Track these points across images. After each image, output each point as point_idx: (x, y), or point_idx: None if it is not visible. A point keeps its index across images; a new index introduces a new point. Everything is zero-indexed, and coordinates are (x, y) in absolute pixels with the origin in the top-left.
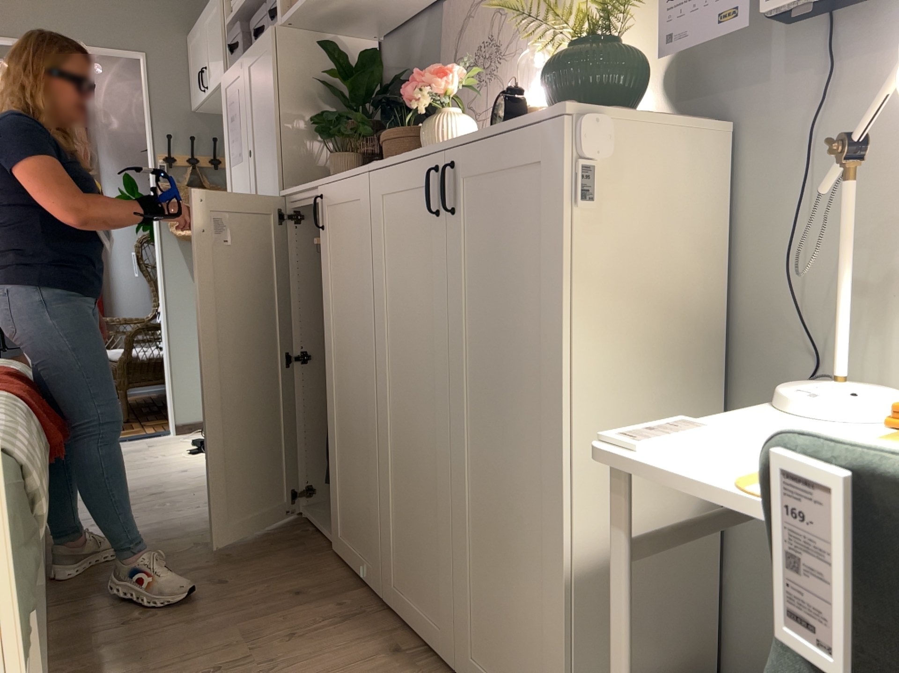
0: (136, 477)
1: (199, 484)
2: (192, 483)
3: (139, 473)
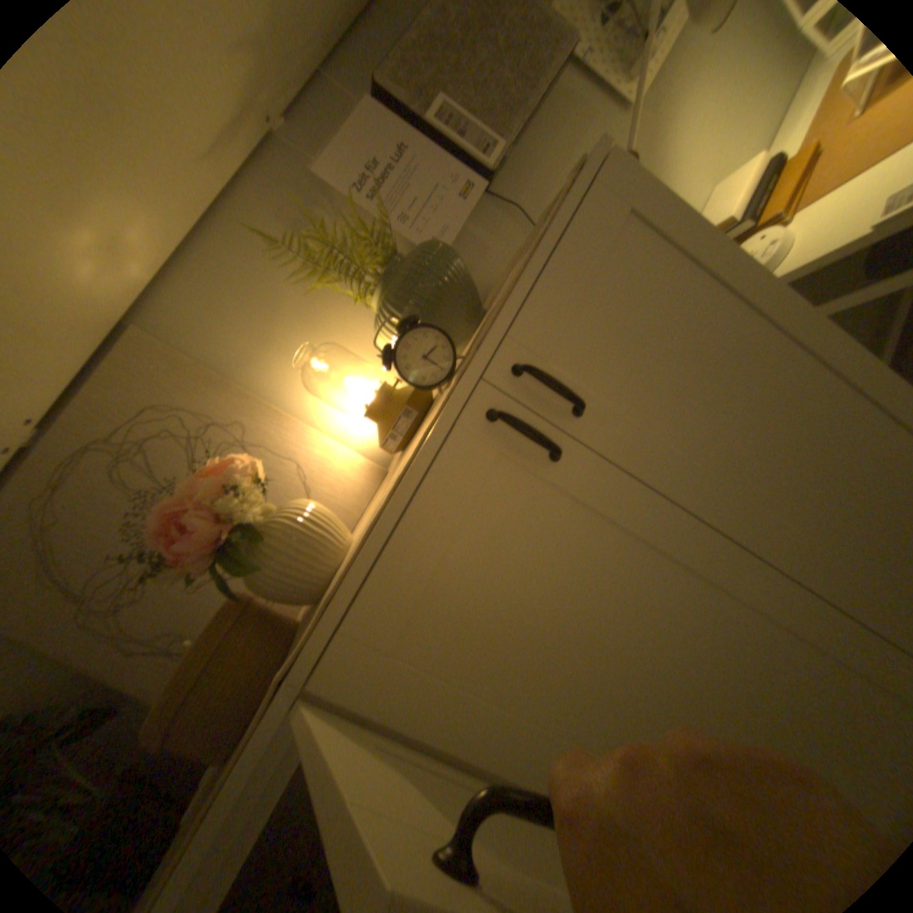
0: None
1: None
2: None
3: None
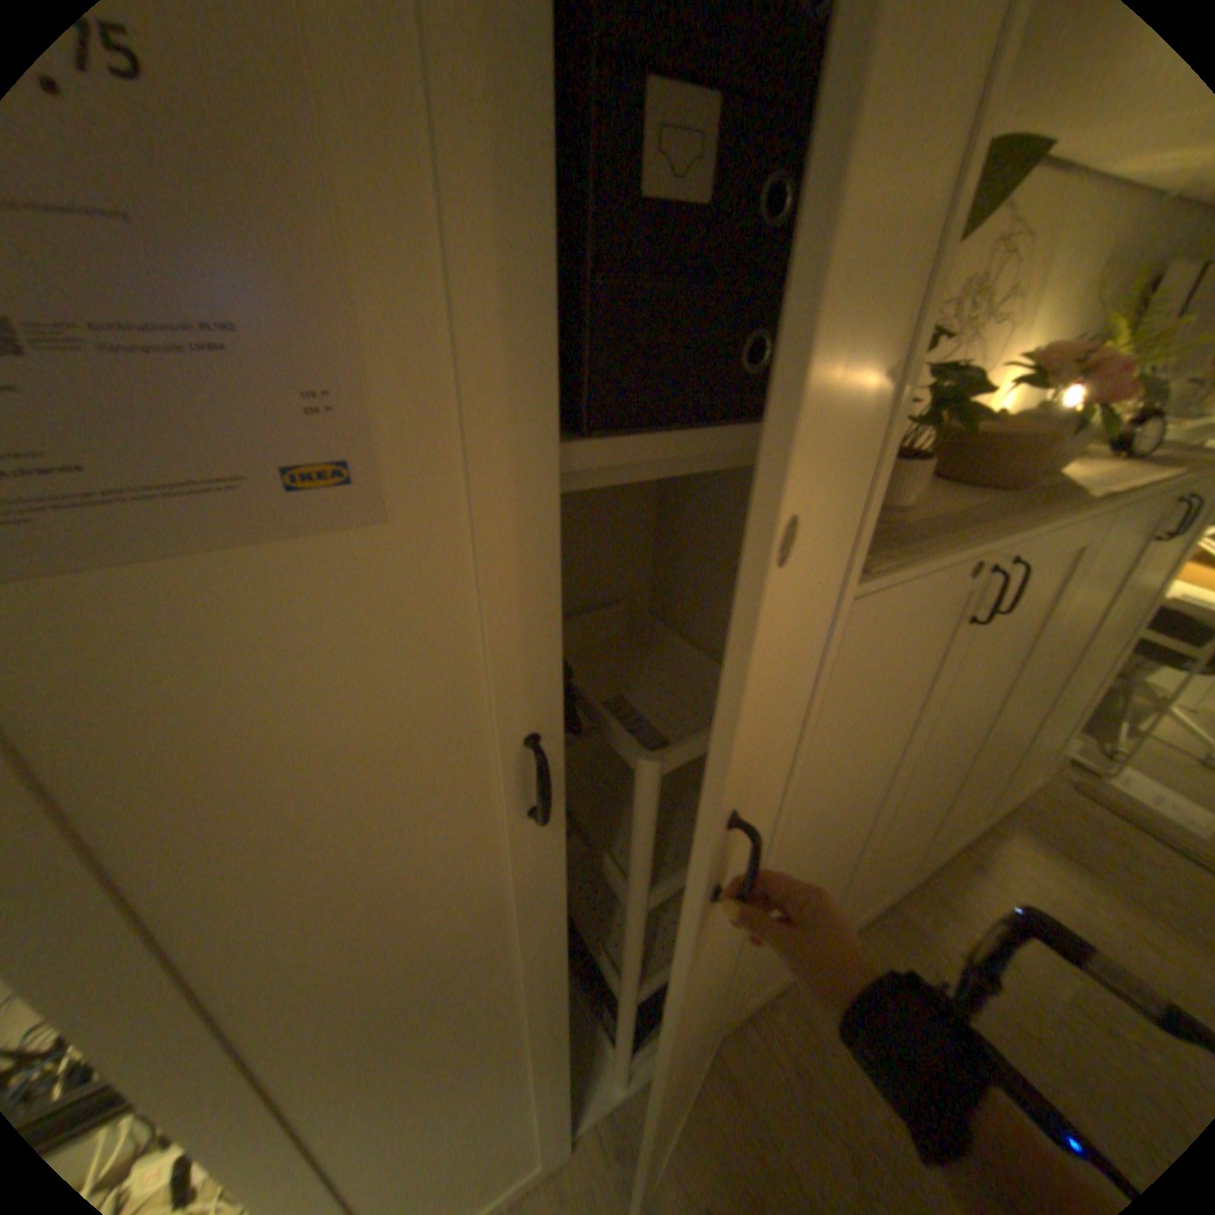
0: None
1: None
2: None
3: None
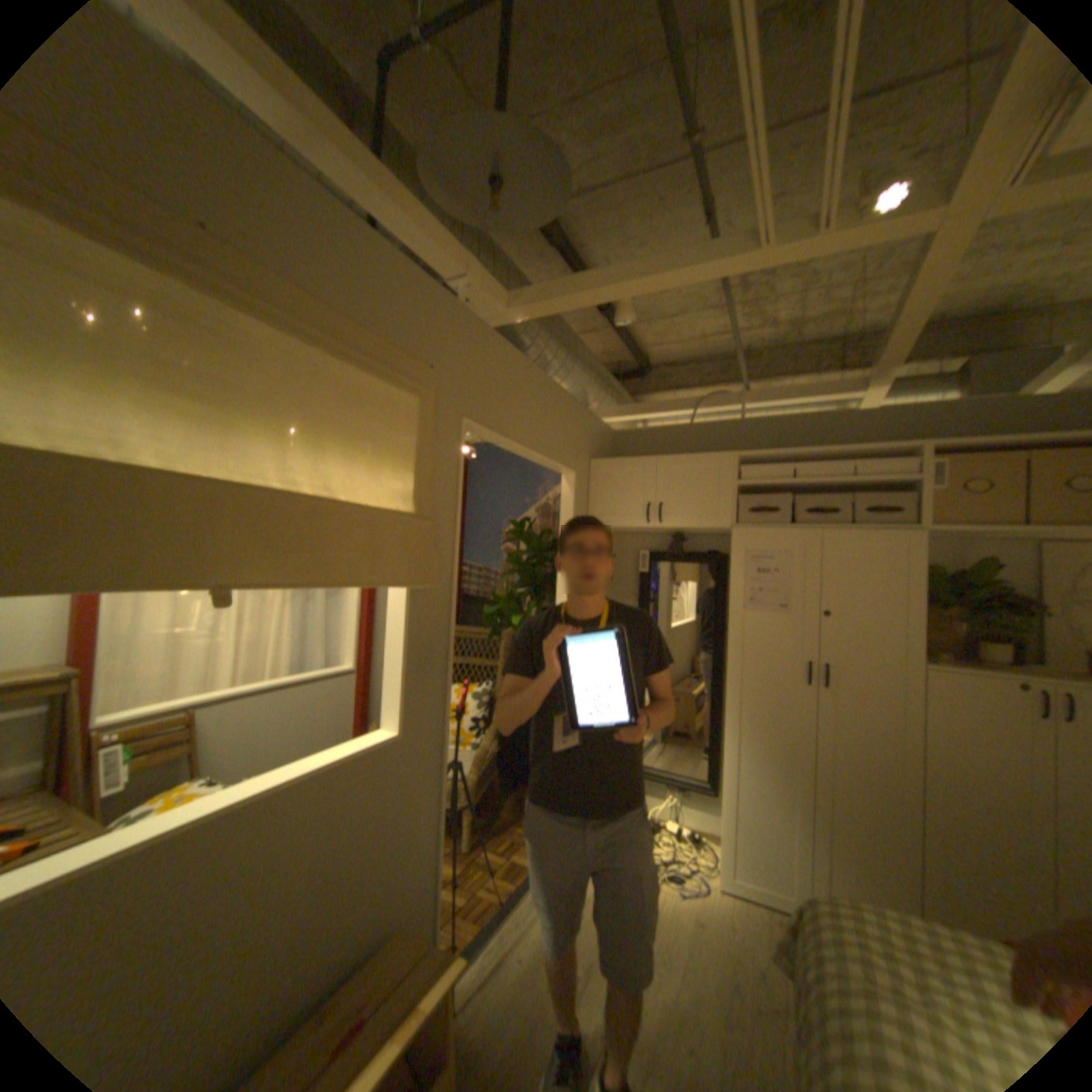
0: (684, 957)
1: (758, 945)
2: (747, 946)
3: (668, 948)
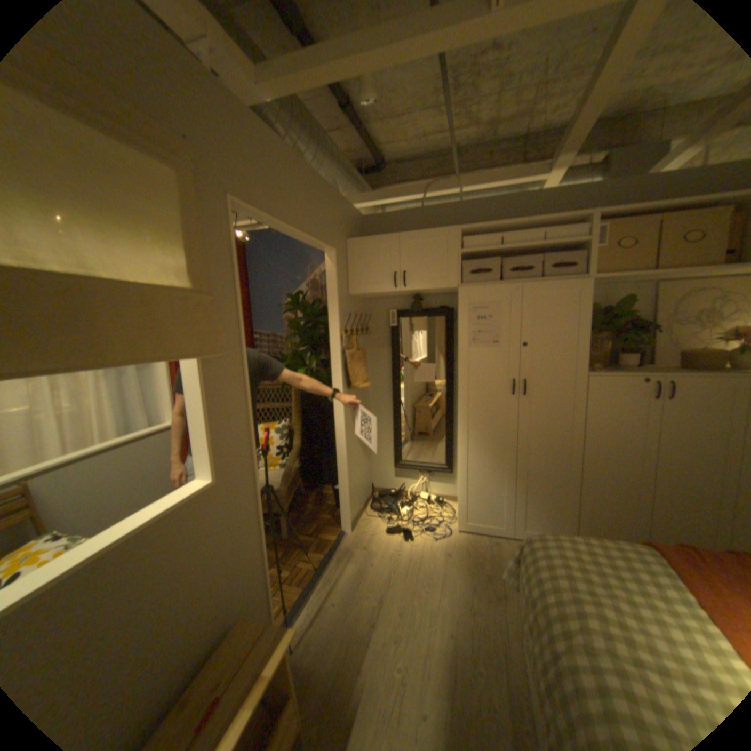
0: (440, 576)
1: (484, 559)
2: (478, 561)
3: (430, 573)
